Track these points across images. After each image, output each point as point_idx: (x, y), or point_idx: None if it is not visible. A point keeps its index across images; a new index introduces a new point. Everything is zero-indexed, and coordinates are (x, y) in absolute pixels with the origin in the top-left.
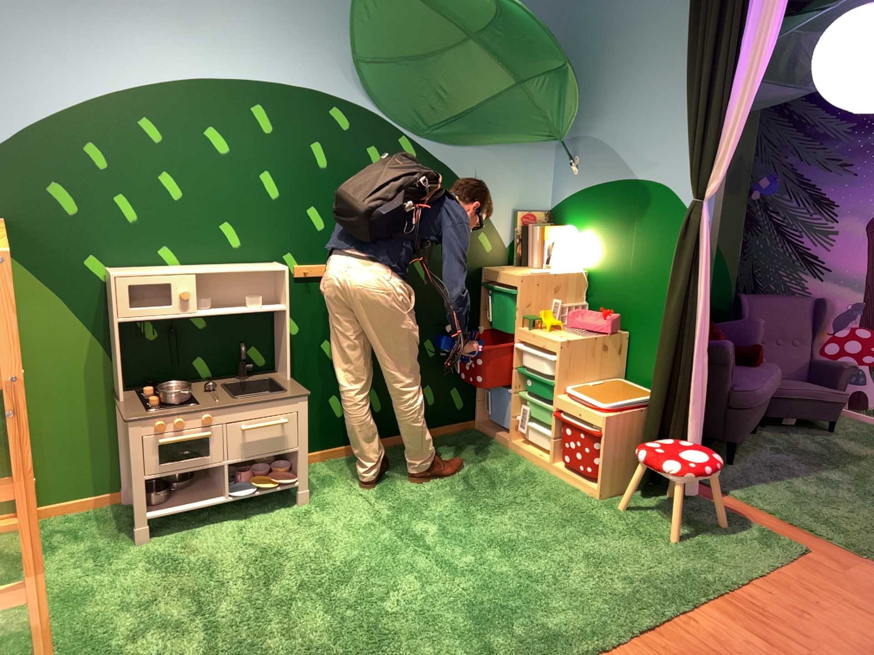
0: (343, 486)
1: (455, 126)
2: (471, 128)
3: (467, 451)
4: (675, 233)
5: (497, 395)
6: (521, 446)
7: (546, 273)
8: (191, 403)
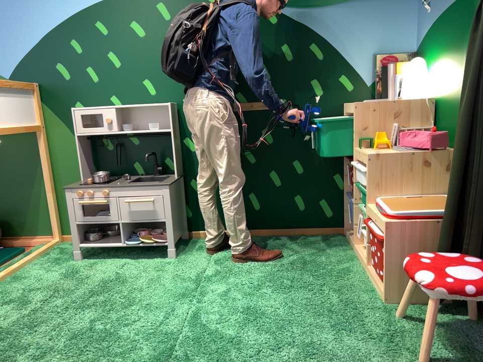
0: (205, 255)
1: None
2: None
3: (317, 249)
4: None
5: (350, 207)
6: (358, 251)
7: (390, 100)
8: (101, 184)
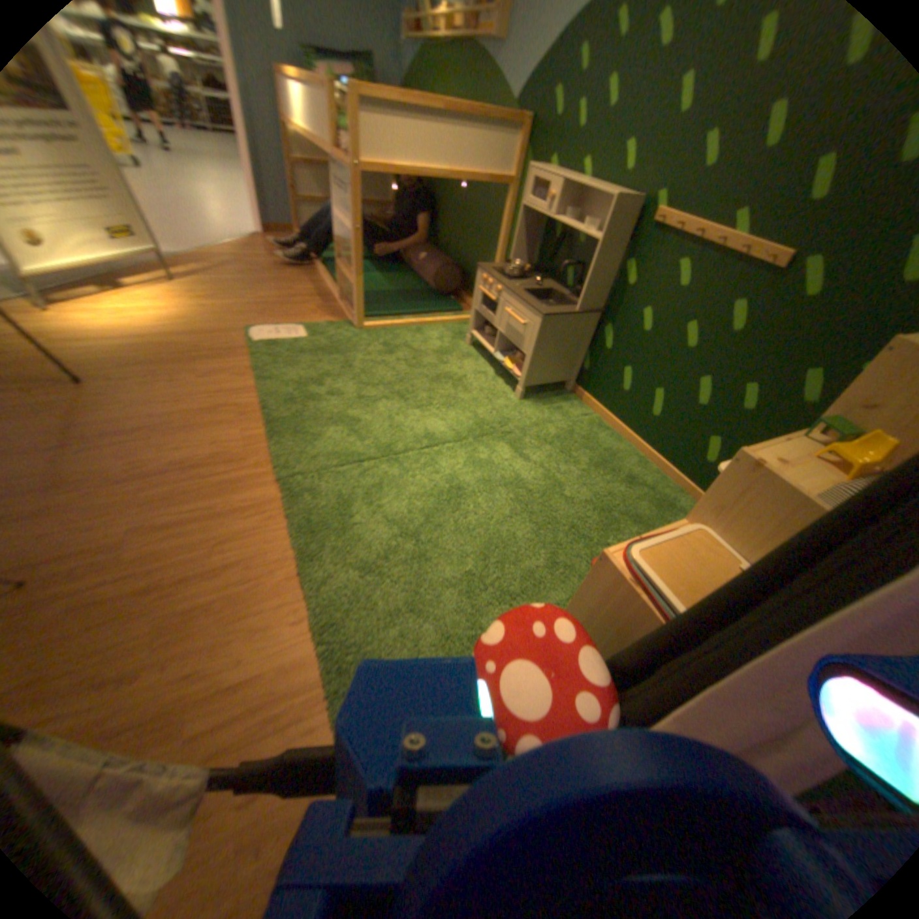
0: (547, 417)
1: None
2: None
3: (655, 516)
4: None
5: None
6: None
7: None
8: (507, 278)
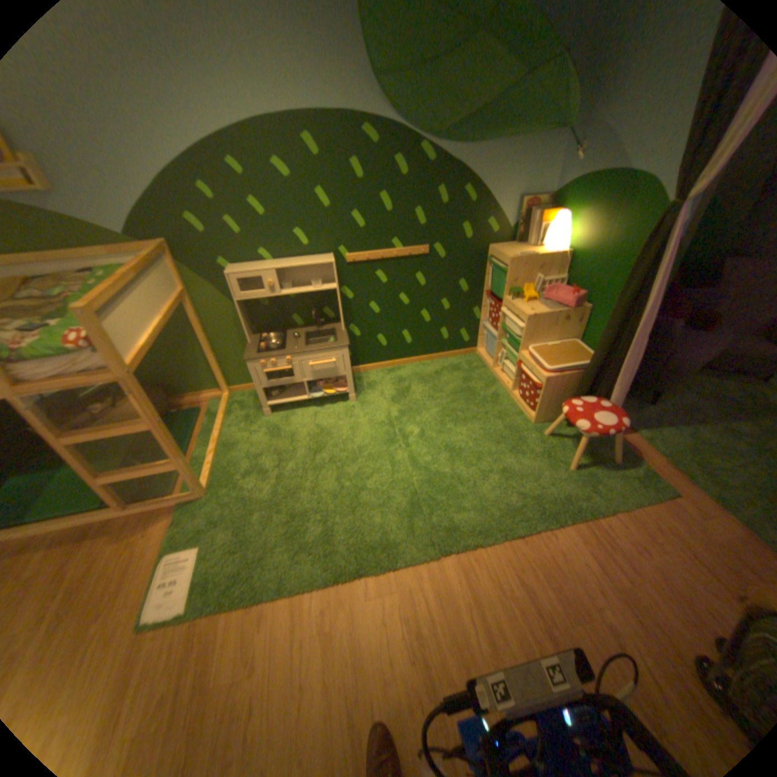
0: (377, 393)
1: (472, 121)
2: (486, 121)
3: (463, 374)
4: (658, 227)
5: (489, 339)
6: (498, 376)
7: (537, 253)
8: (279, 350)
